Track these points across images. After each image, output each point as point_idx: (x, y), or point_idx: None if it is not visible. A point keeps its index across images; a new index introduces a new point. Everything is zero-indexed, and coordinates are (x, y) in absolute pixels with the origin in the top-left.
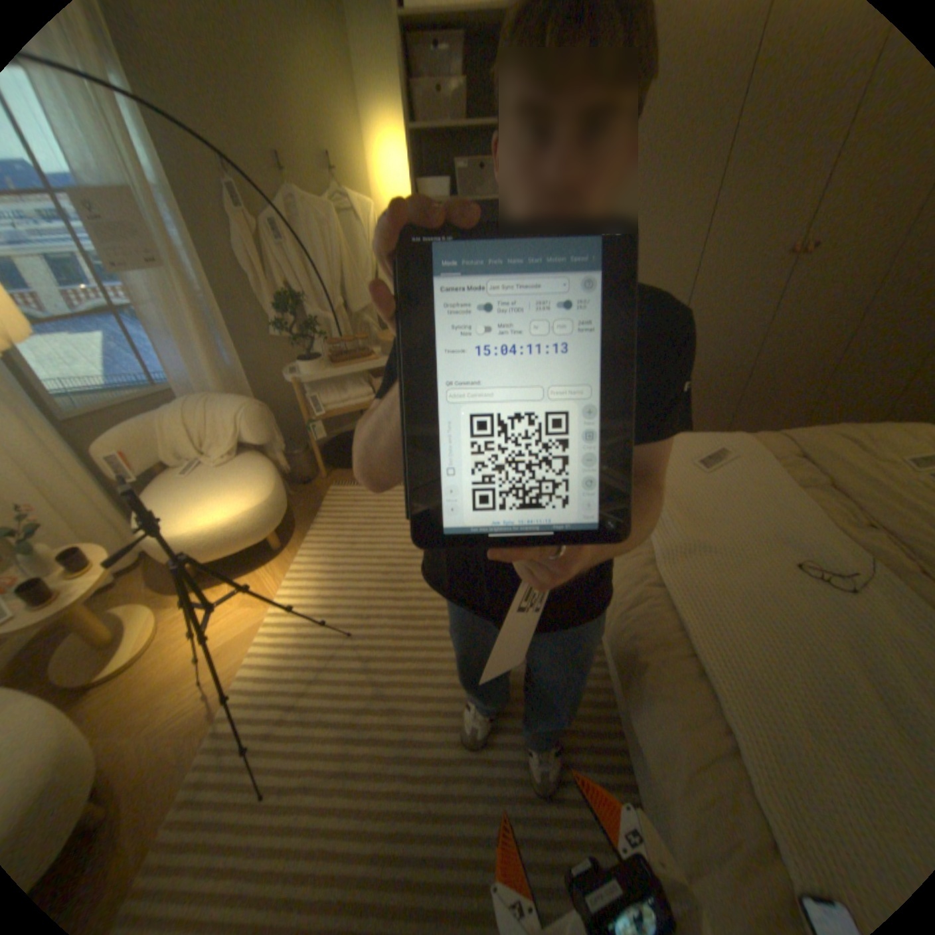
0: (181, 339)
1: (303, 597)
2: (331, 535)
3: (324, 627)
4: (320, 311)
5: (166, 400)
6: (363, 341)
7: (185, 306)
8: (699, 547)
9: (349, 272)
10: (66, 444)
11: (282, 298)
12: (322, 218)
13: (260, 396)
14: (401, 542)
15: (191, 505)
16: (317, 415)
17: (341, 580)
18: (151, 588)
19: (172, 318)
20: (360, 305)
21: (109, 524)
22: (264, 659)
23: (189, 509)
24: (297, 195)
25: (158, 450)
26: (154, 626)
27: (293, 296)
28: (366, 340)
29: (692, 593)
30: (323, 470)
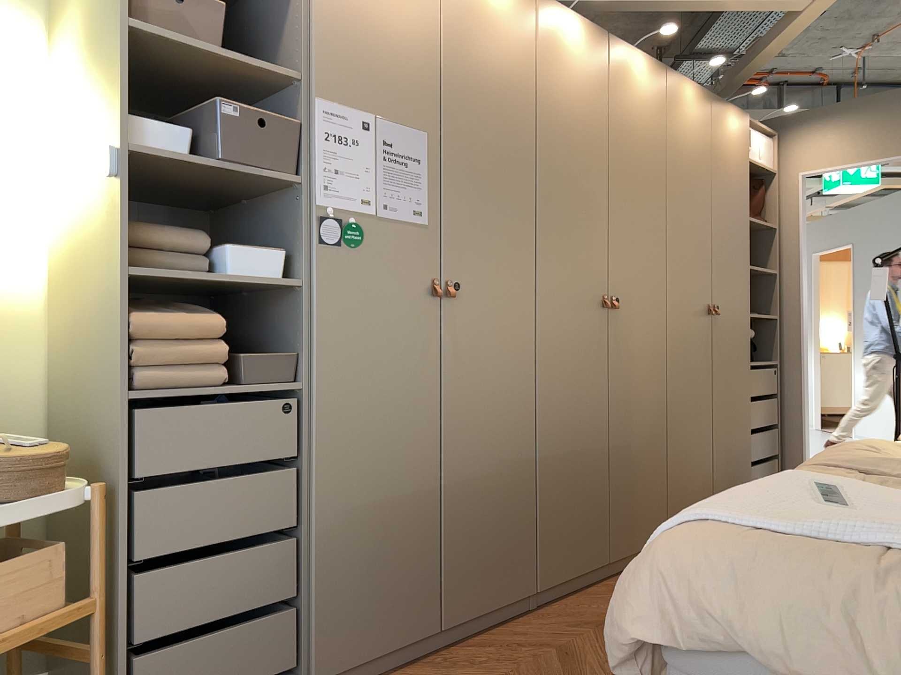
0: None
1: None
2: None
3: None
4: None
5: None
6: None
7: None
8: None
9: None
10: None
11: None
12: None
13: None
14: None
15: None
16: None
17: None
18: None
19: None
20: None
21: None
22: None
23: None
24: None
25: None
26: None
27: None
28: None
29: None
30: None
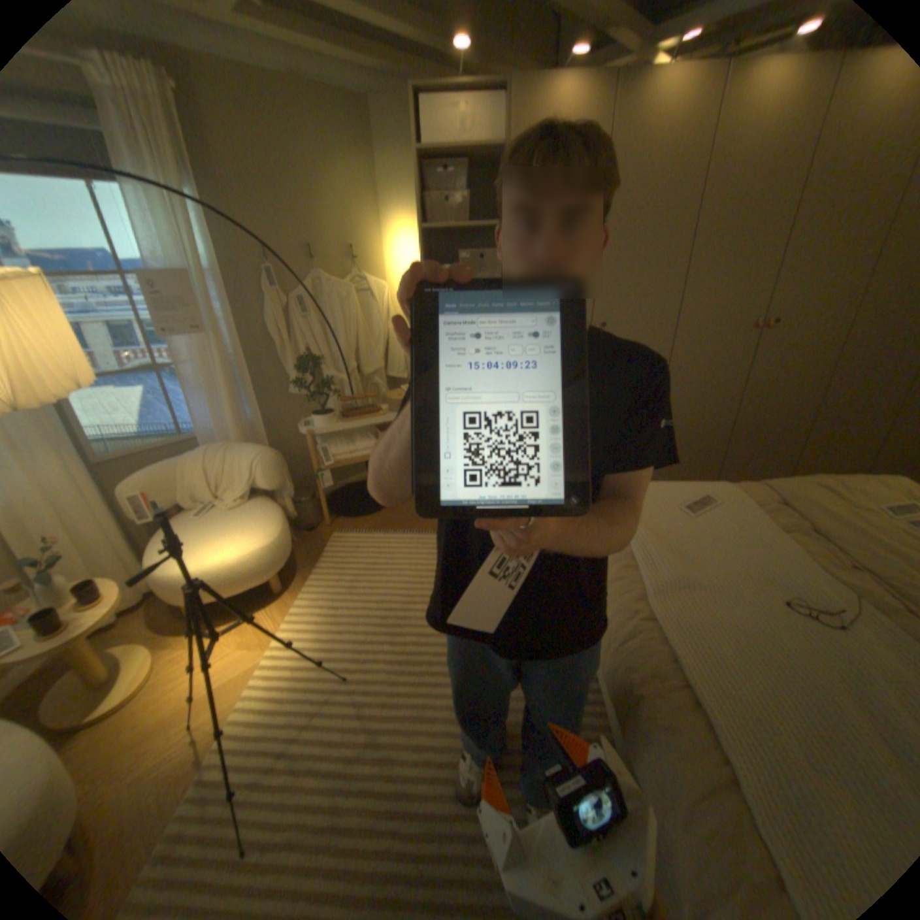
0: (211, 393)
1: (301, 640)
2: (331, 579)
3: (320, 670)
4: (335, 373)
5: (190, 447)
6: (373, 399)
7: (219, 365)
8: (688, 585)
9: (364, 340)
10: (94, 485)
11: (304, 360)
12: (343, 296)
13: (274, 446)
14: (400, 587)
15: (202, 544)
16: (326, 465)
17: (339, 624)
18: (151, 629)
19: (206, 375)
20: (371, 368)
21: (121, 562)
22: (257, 703)
23: (200, 548)
24: (324, 278)
25: (177, 492)
26: (151, 666)
27: (314, 359)
28: (375, 398)
29: (684, 626)
30: (327, 517)
